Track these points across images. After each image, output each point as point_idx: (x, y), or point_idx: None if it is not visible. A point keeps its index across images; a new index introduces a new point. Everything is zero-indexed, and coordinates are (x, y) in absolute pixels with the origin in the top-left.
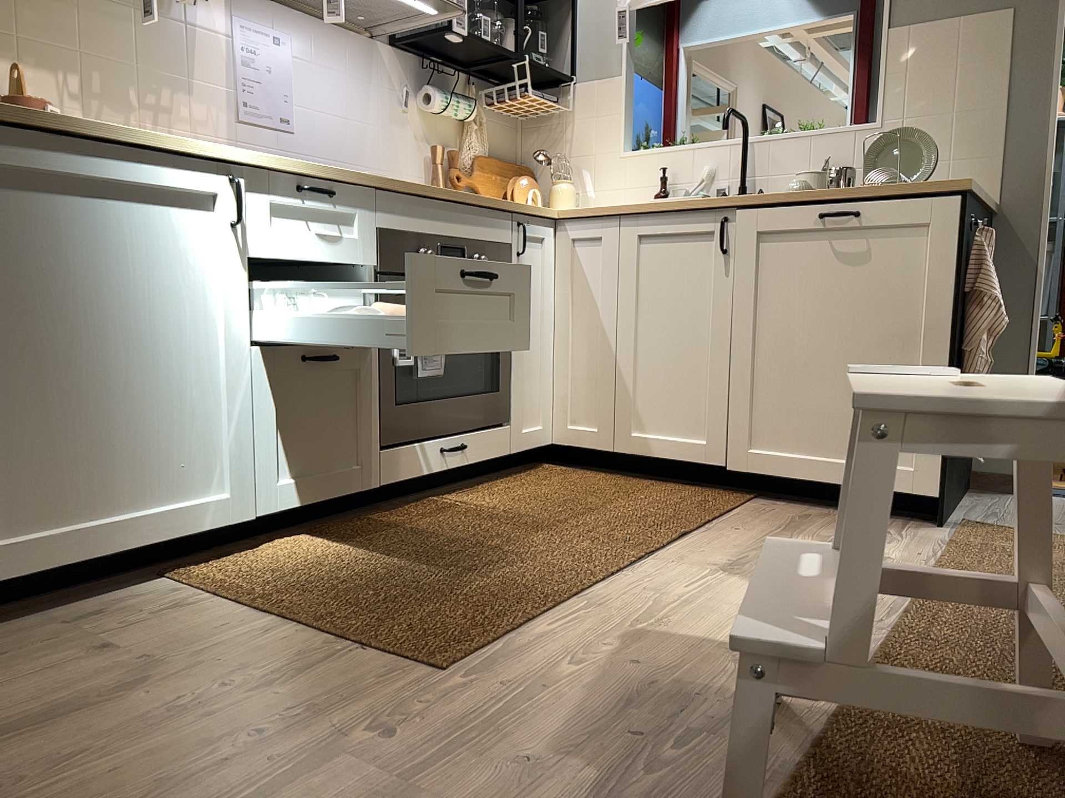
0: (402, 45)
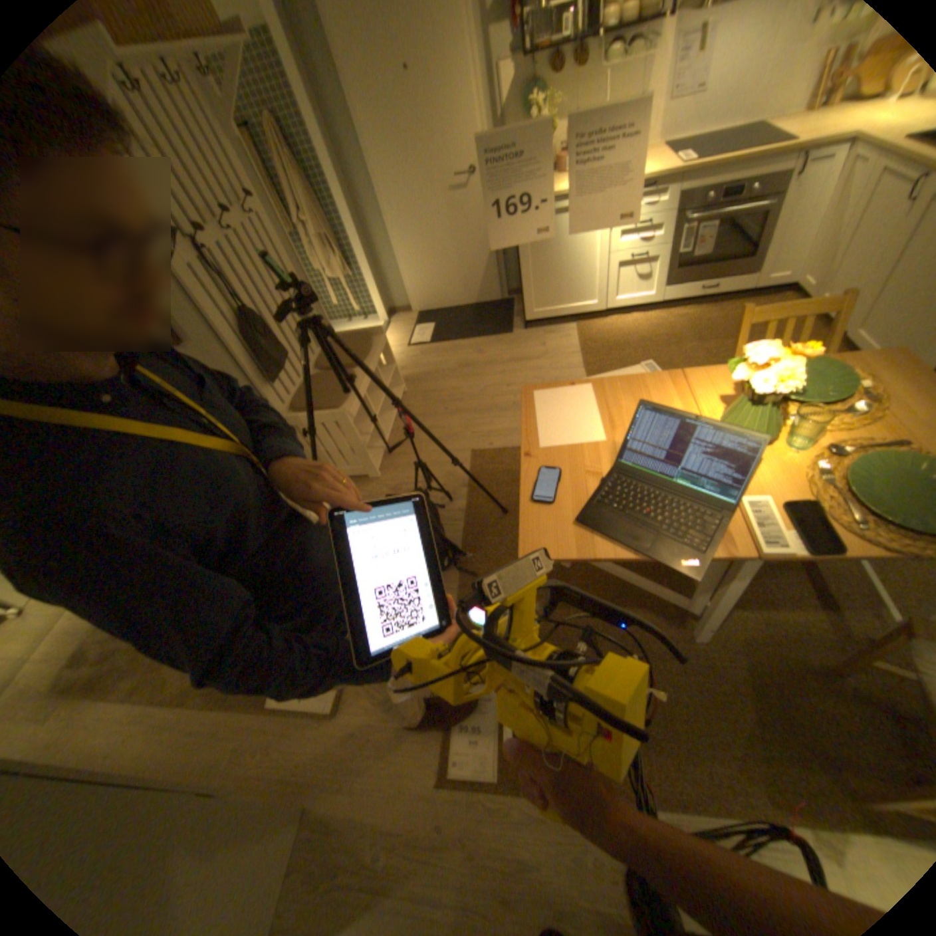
0: None
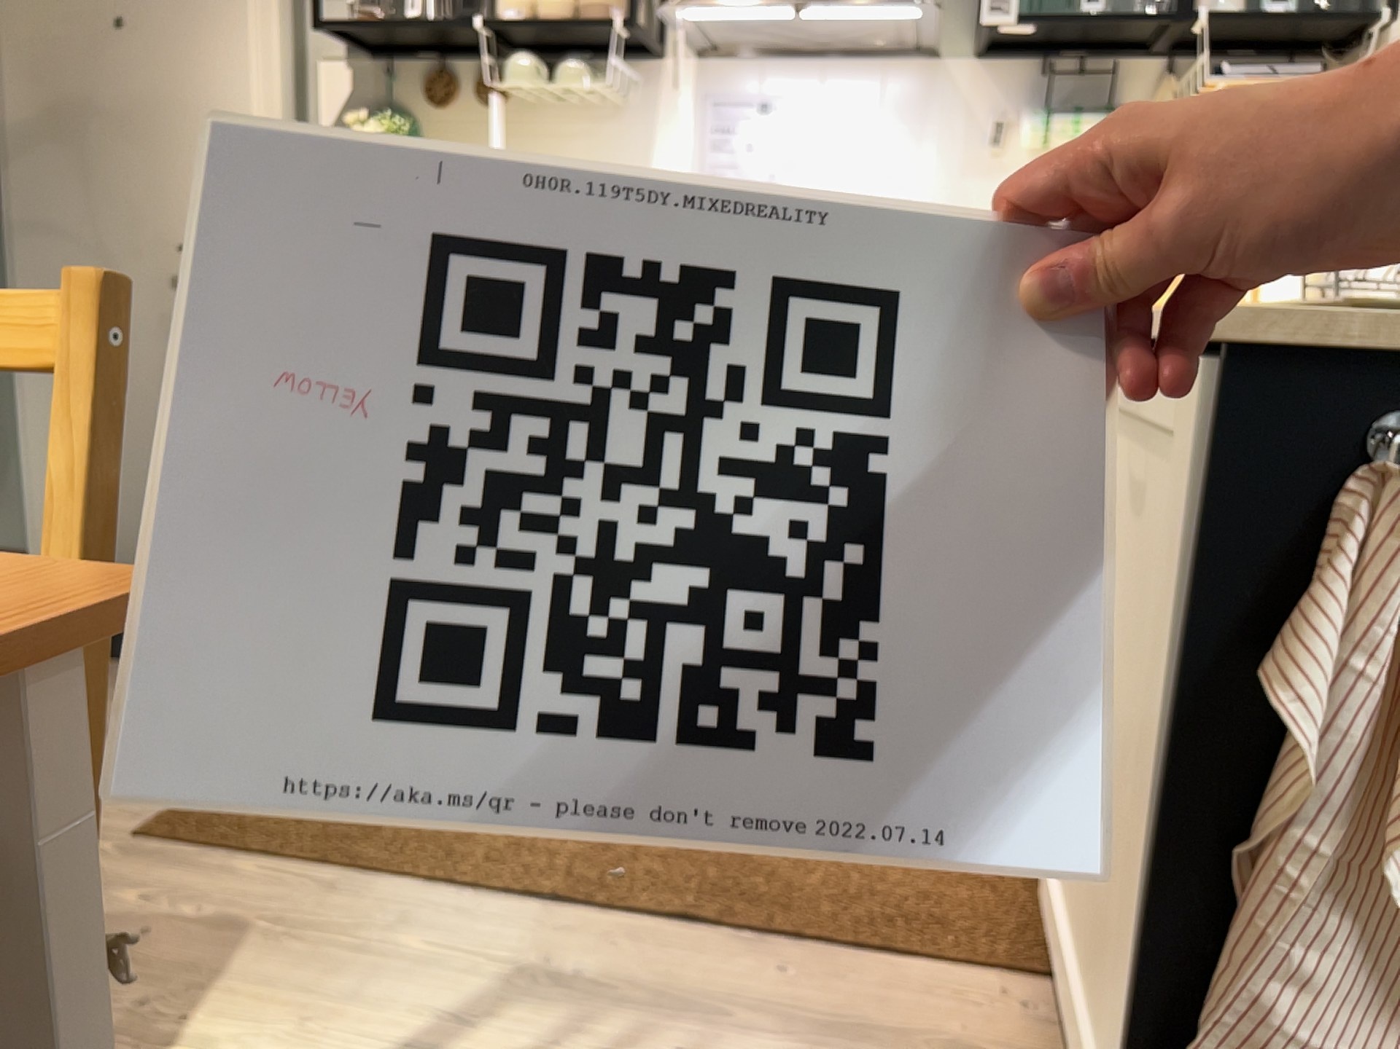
0: (984, 49)
